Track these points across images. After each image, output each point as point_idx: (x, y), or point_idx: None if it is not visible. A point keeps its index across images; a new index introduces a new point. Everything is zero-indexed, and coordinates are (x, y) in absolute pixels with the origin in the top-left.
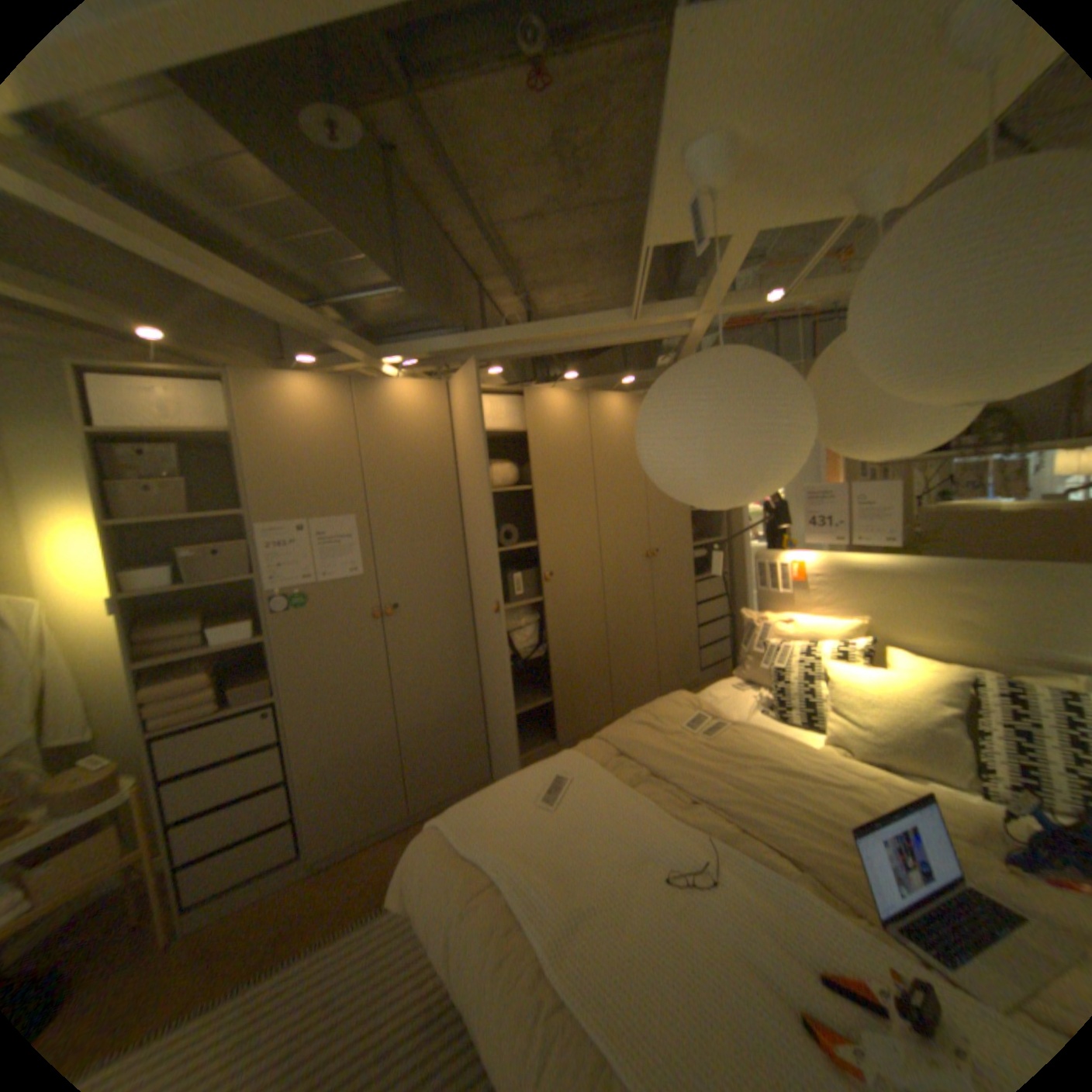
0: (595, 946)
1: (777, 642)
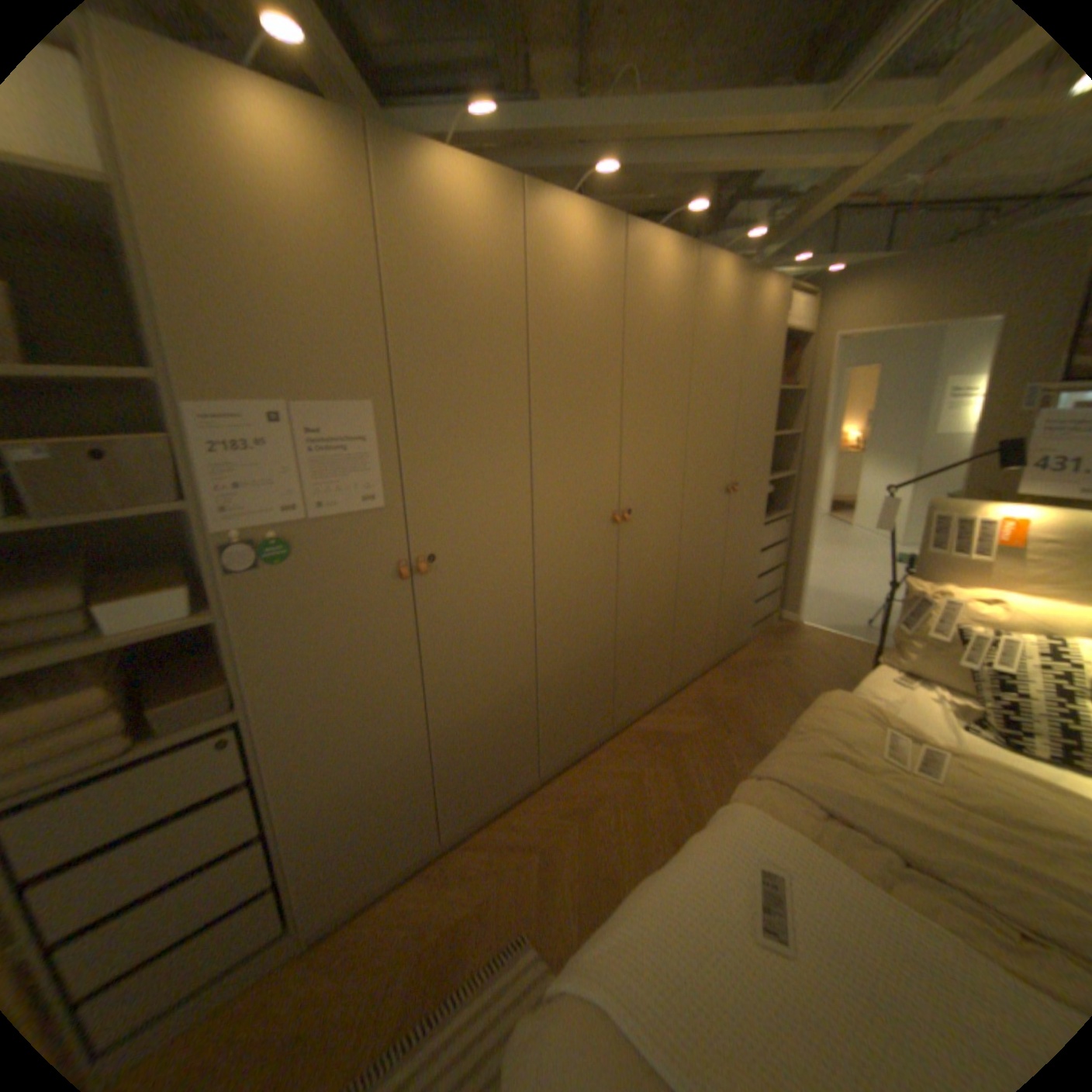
0: None
1: (989, 632)
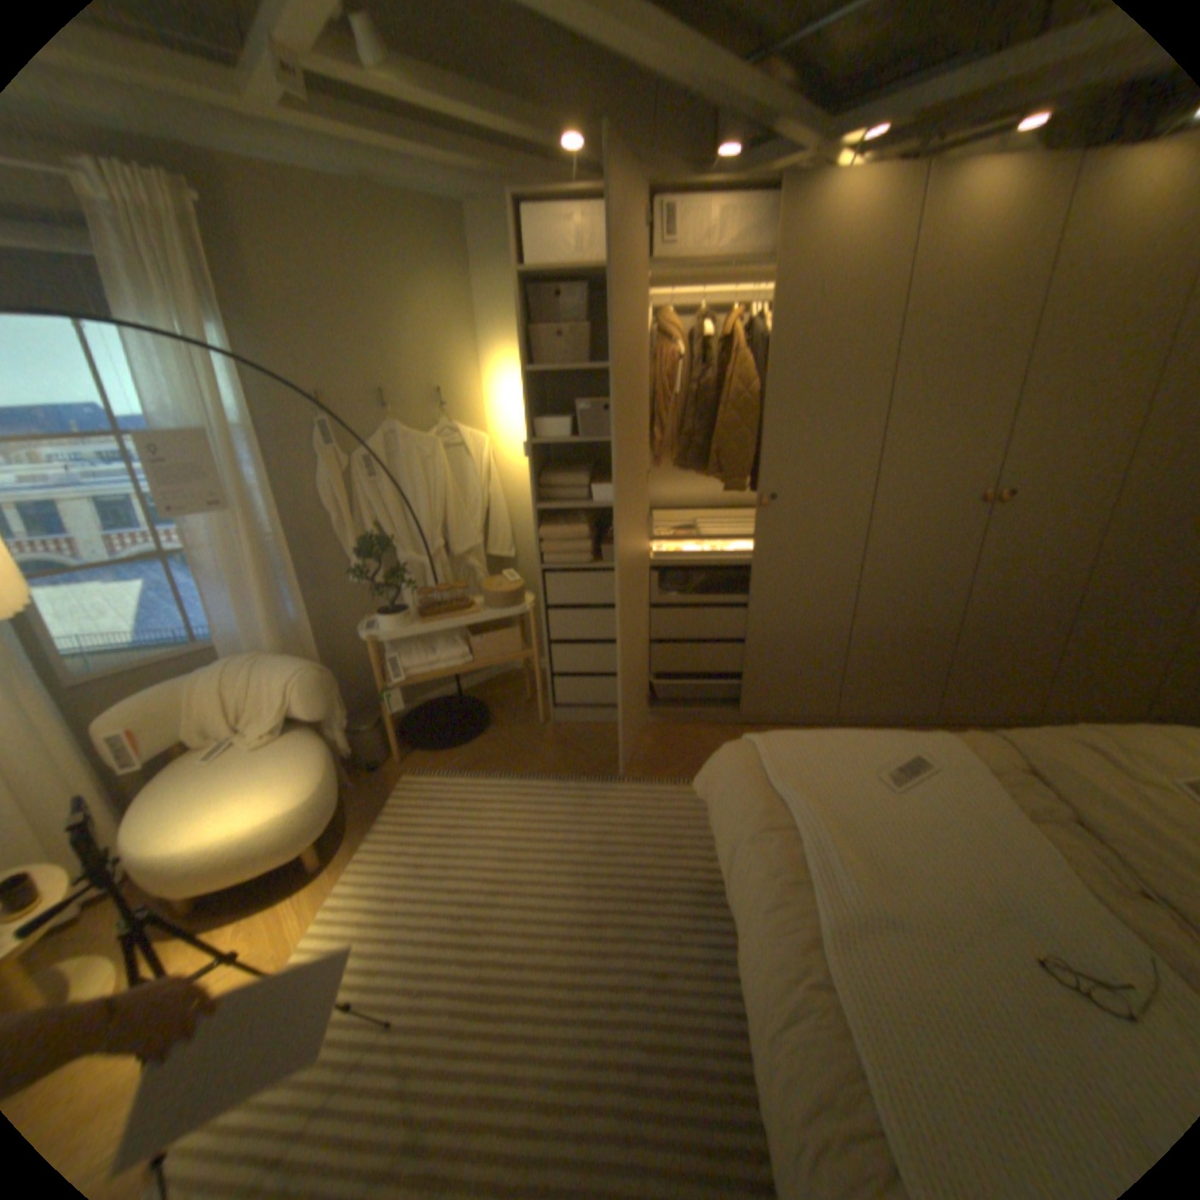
0: (898, 966)
1: None
